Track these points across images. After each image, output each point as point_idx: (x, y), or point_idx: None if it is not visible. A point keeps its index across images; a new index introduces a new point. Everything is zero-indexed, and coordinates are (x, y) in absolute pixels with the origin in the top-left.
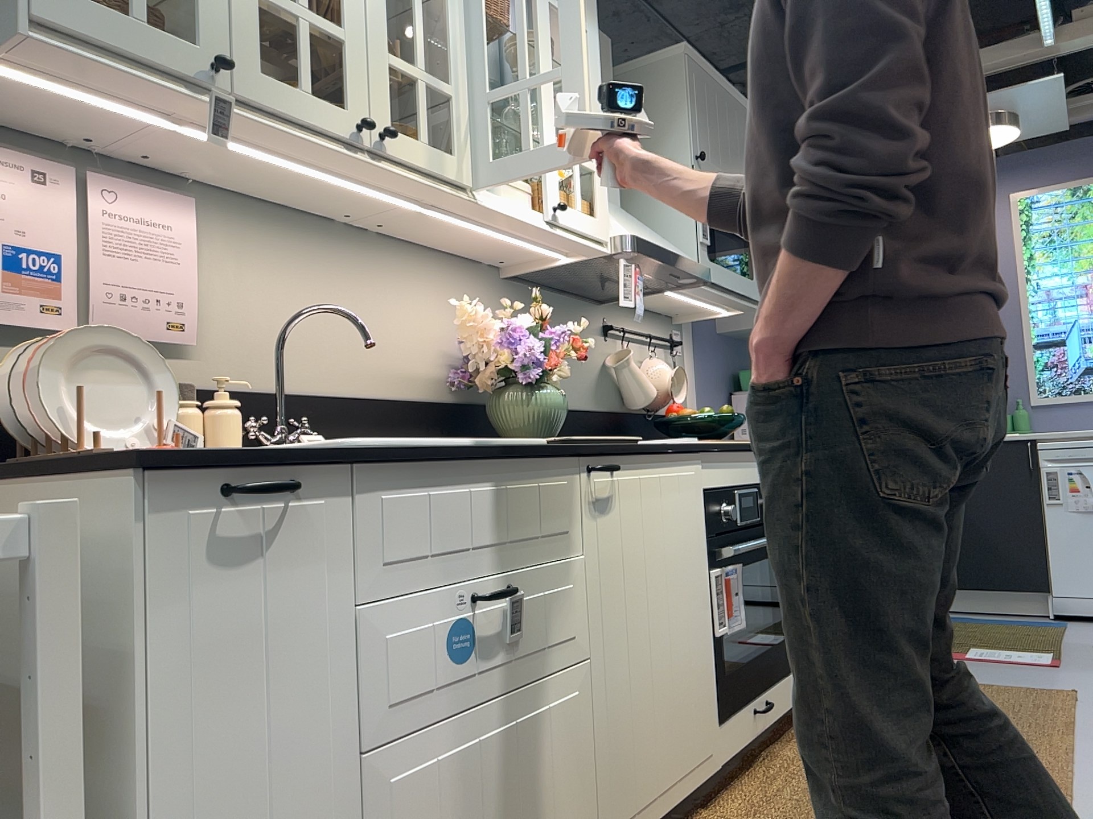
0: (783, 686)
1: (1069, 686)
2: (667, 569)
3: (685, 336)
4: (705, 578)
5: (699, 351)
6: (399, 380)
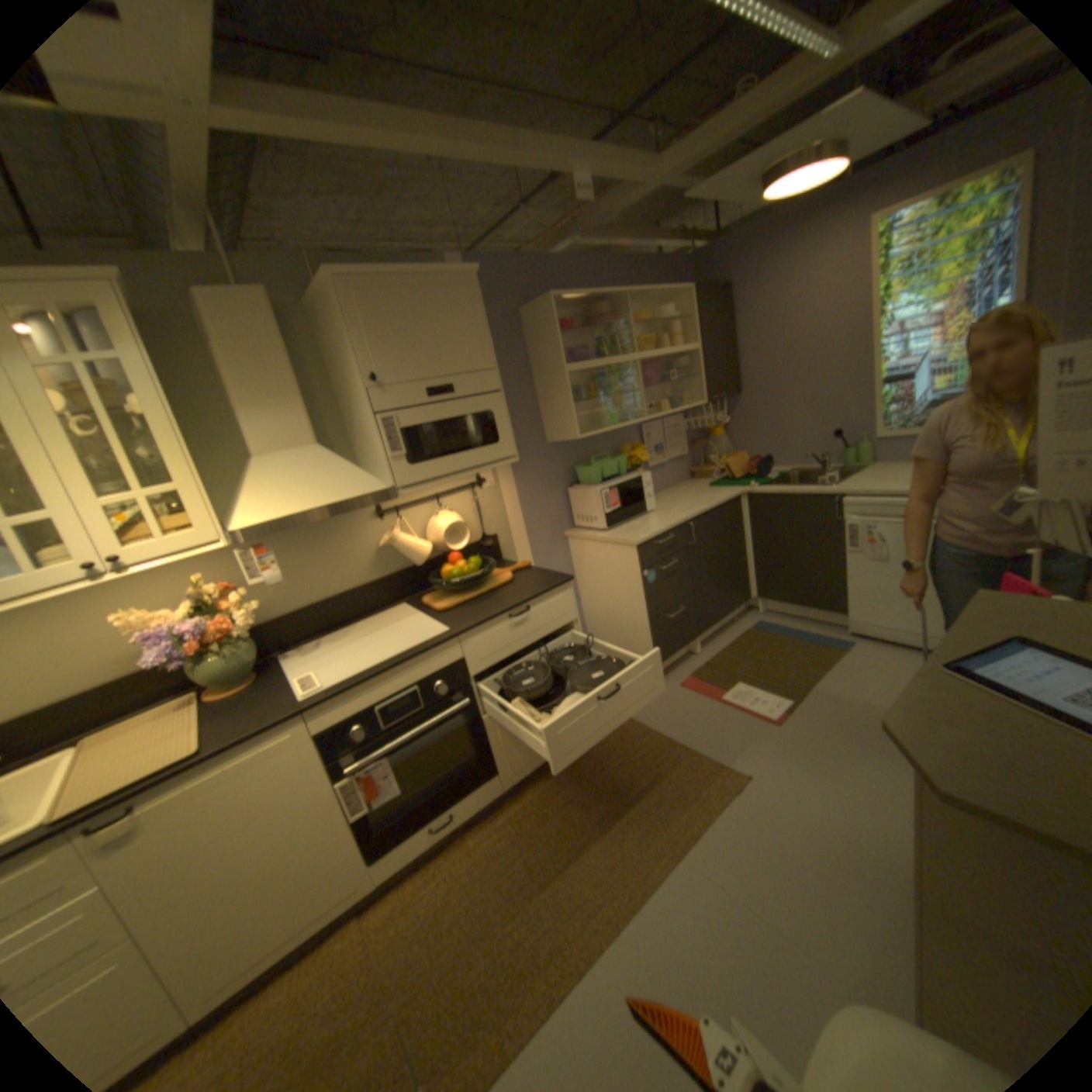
0: (480, 793)
1: (756, 766)
2: (251, 824)
3: (495, 469)
4: (323, 796)
5: (517, 472)
6: (120, 663)
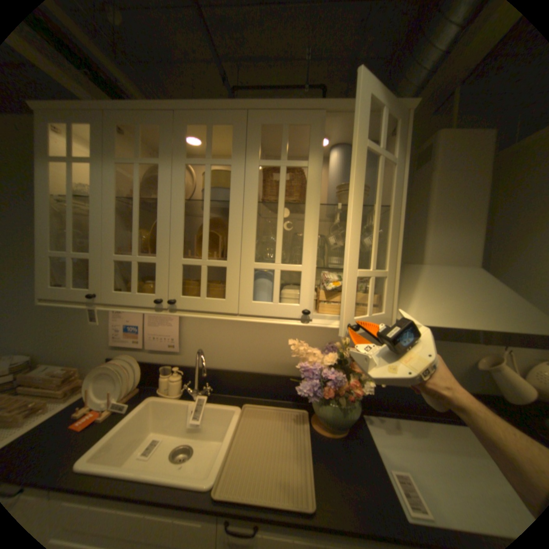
0: None
1: None
2: None
3: None
4: None
5: None
6: (278, 365)
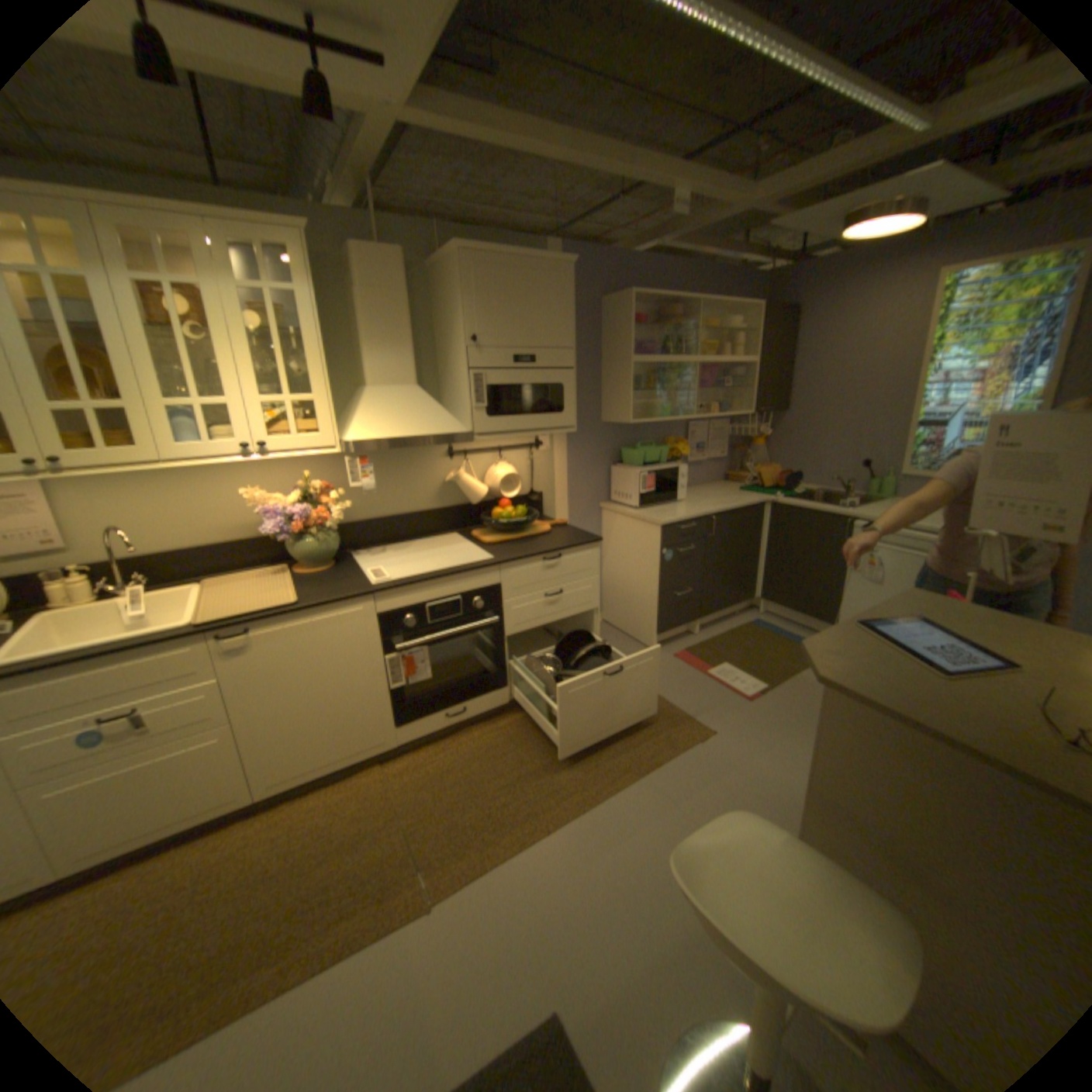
0: (490, 697)
1: (722, 726)
2: (322, 668)
3: (552, 436)
4: (375, 662)
5: (571, 442)
6: (235, 529)
